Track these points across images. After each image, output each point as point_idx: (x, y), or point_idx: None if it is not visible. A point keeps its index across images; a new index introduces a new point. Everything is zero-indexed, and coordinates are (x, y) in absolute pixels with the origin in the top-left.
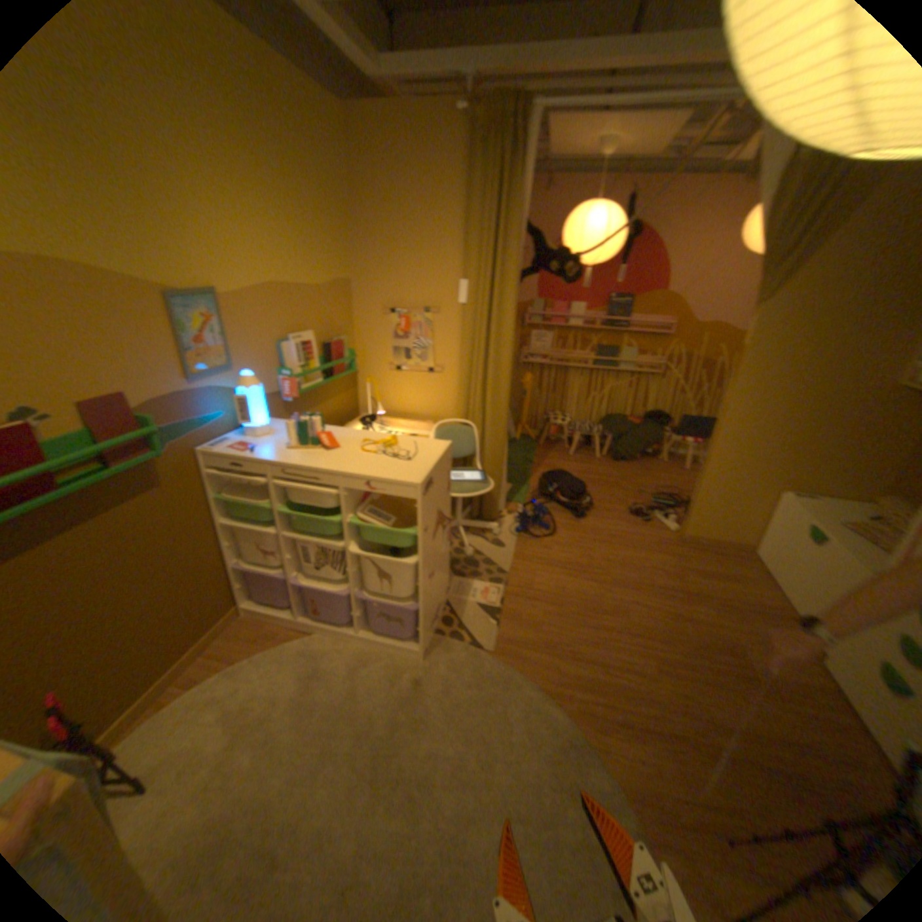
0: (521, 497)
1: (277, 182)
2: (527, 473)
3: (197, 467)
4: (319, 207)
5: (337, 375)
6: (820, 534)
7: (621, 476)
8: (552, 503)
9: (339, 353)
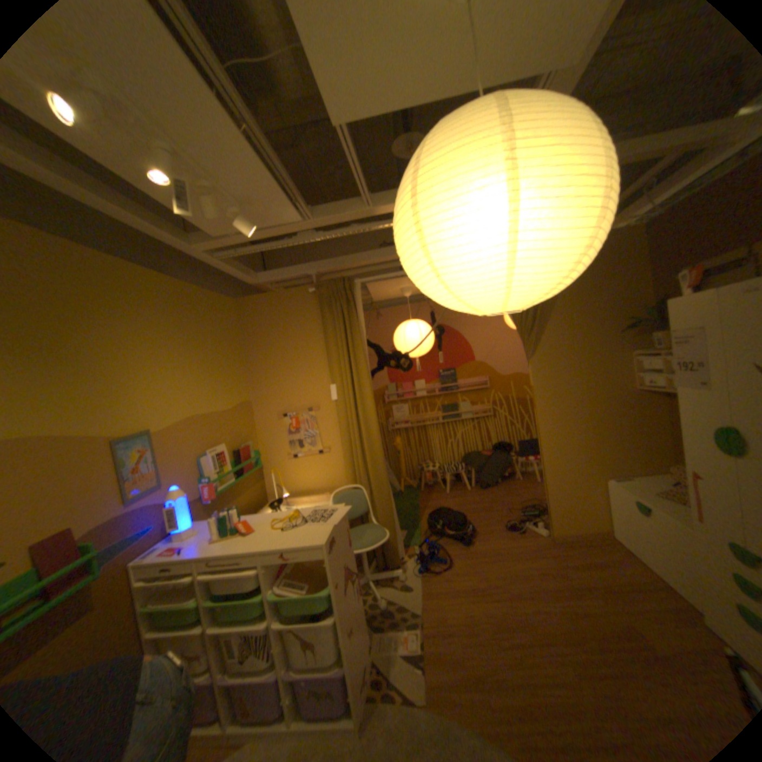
0: (418, 540)
1: (196, 352)
2: (418, 518)
3: (130, 581)
4: (226, 359)
5: (248, 472)
6: (645, 507)
7: (493, 501)
8: (445, 539)
9: (248, 455)
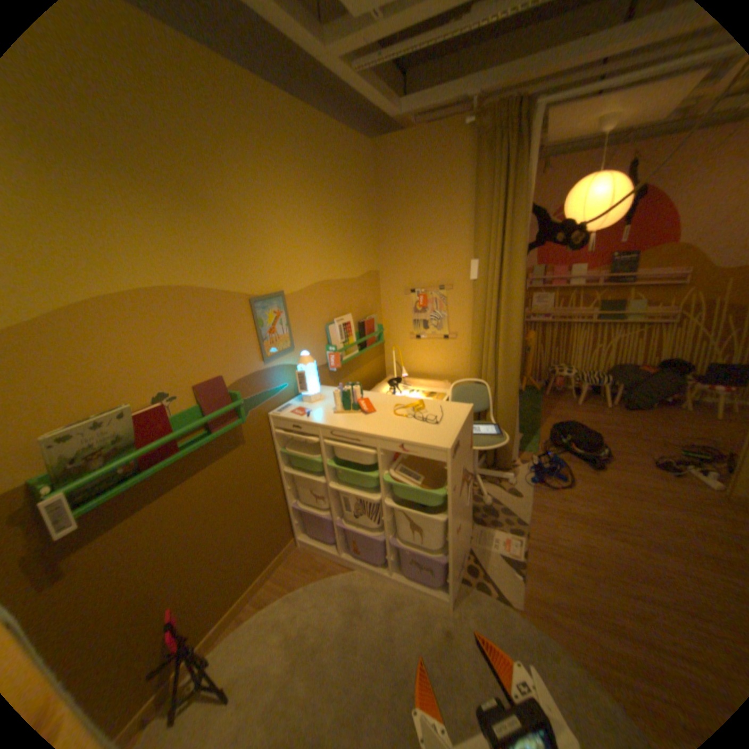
0: (535, 447)
1: (327, 206)
2: (538, 423)
3: (270, 427)
4: (356, 219)
5: (370, 345)
6: None
7: (641, 426)
8: (568, 454)
9: (372, 328)
